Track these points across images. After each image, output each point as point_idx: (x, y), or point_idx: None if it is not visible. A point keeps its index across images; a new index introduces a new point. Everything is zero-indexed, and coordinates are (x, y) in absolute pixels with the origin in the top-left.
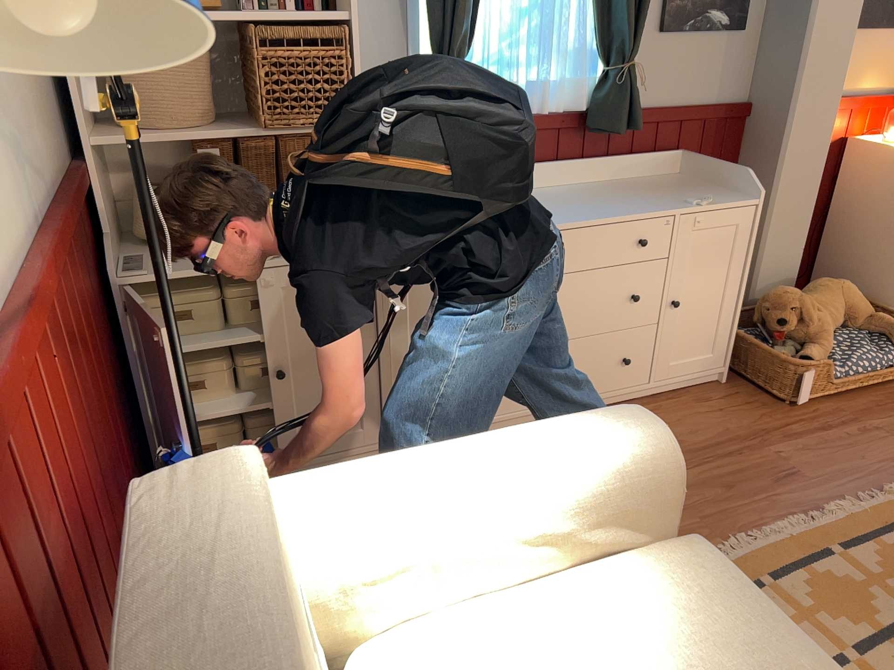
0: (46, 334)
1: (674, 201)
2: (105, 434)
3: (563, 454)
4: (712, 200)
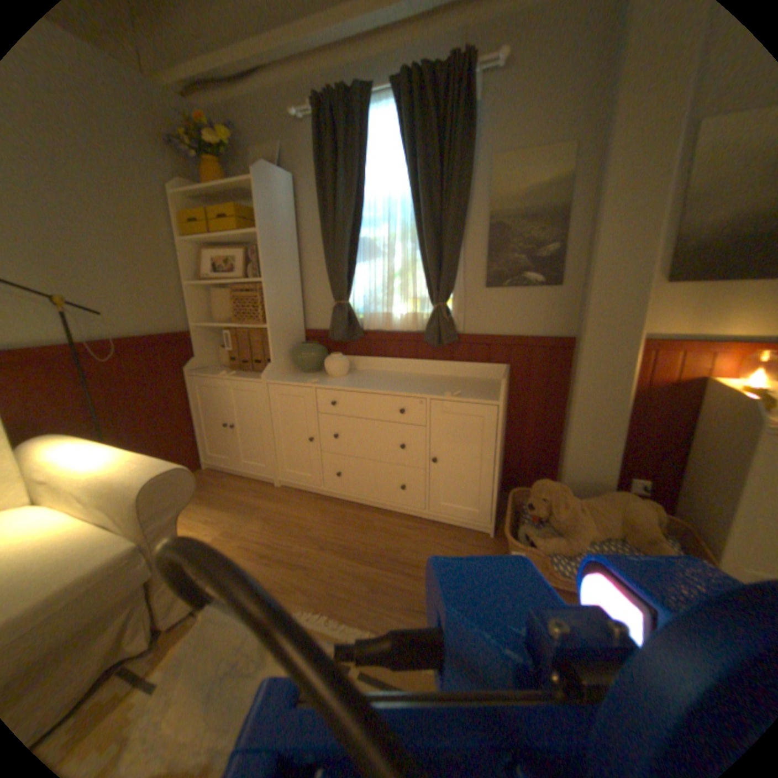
0: (61, 369)
1: (442, 391)
2: (128, 418)
3: (115, 467)
4: (456, 394)
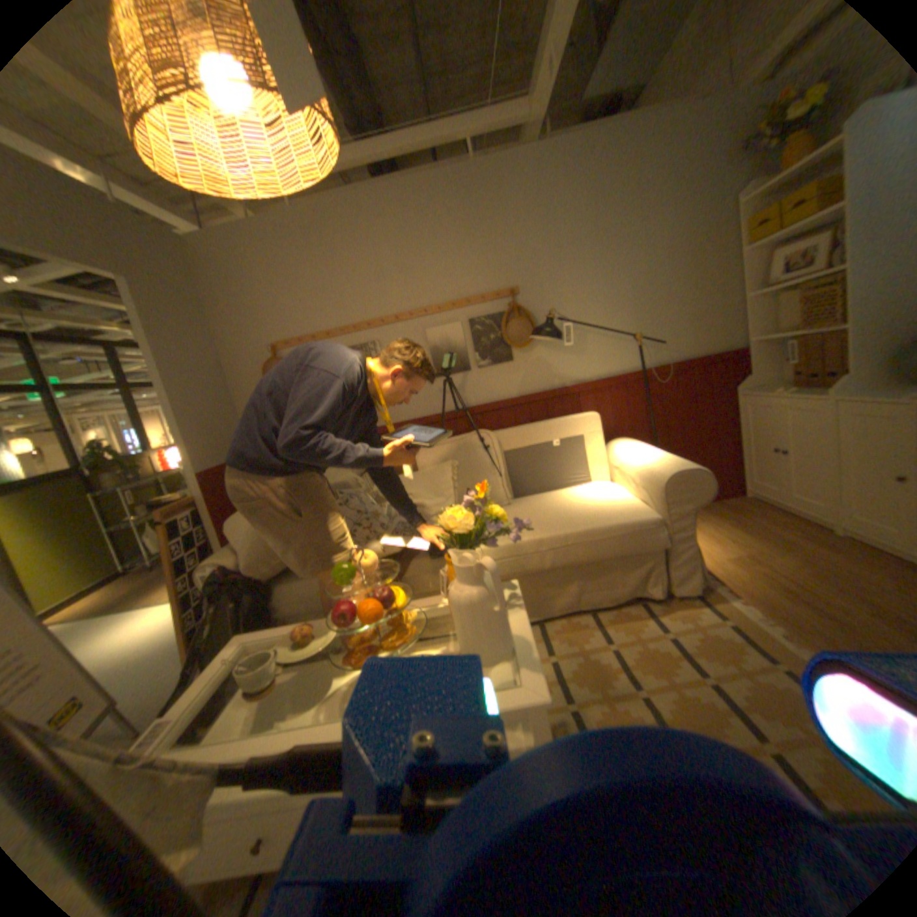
0: (635, 390)
1: None
2: (678, 432)
3: (656, 461)
4: None
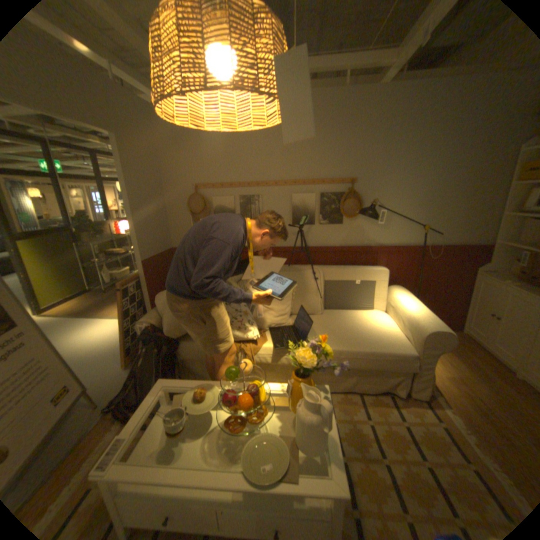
0: (414, 257)
1: None
2: (433, 288)
3: (422, 316)
4: None
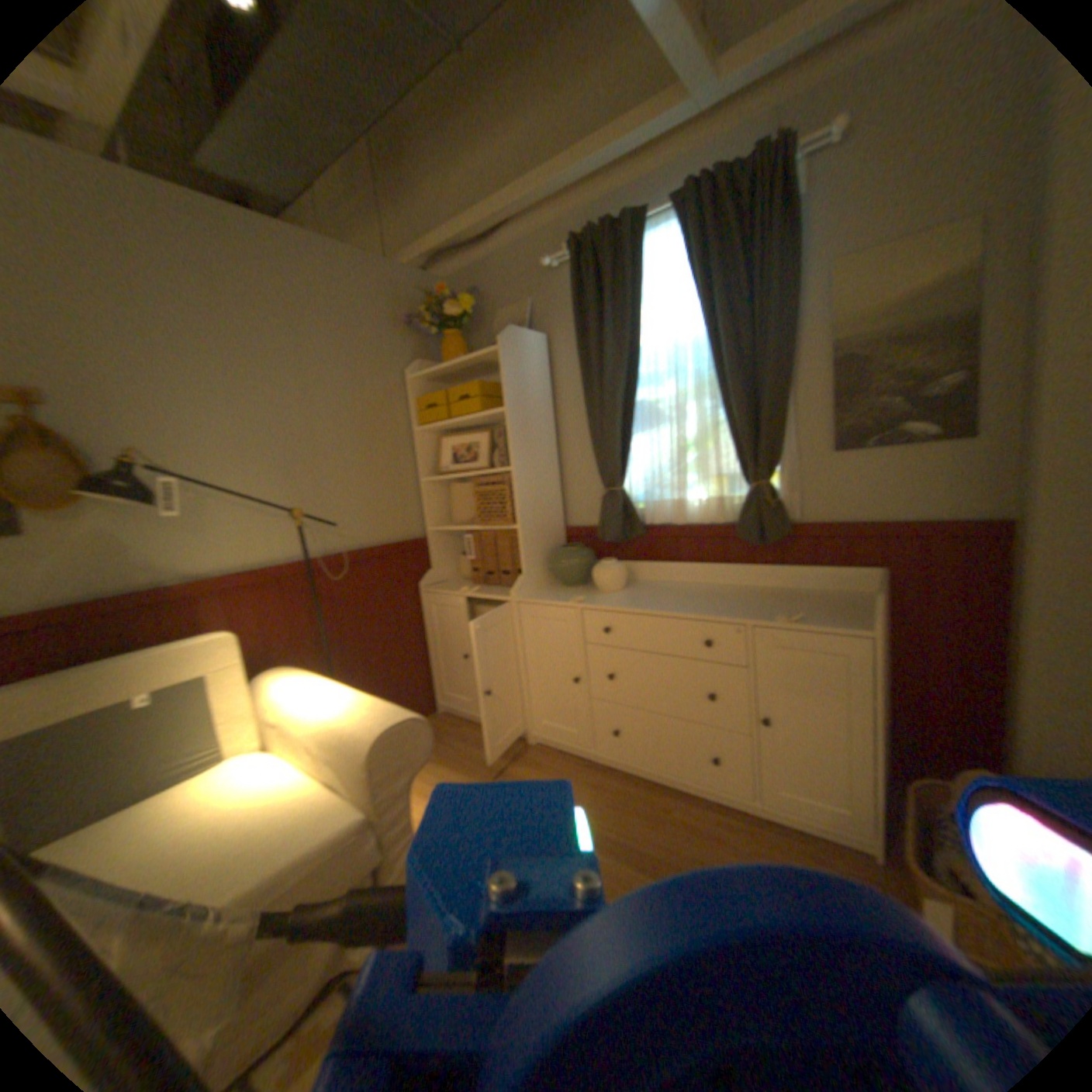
0: (297, 589)
1: (772, 613)
2: (359, 645)
3: (347, 711)
4: (797, 617)
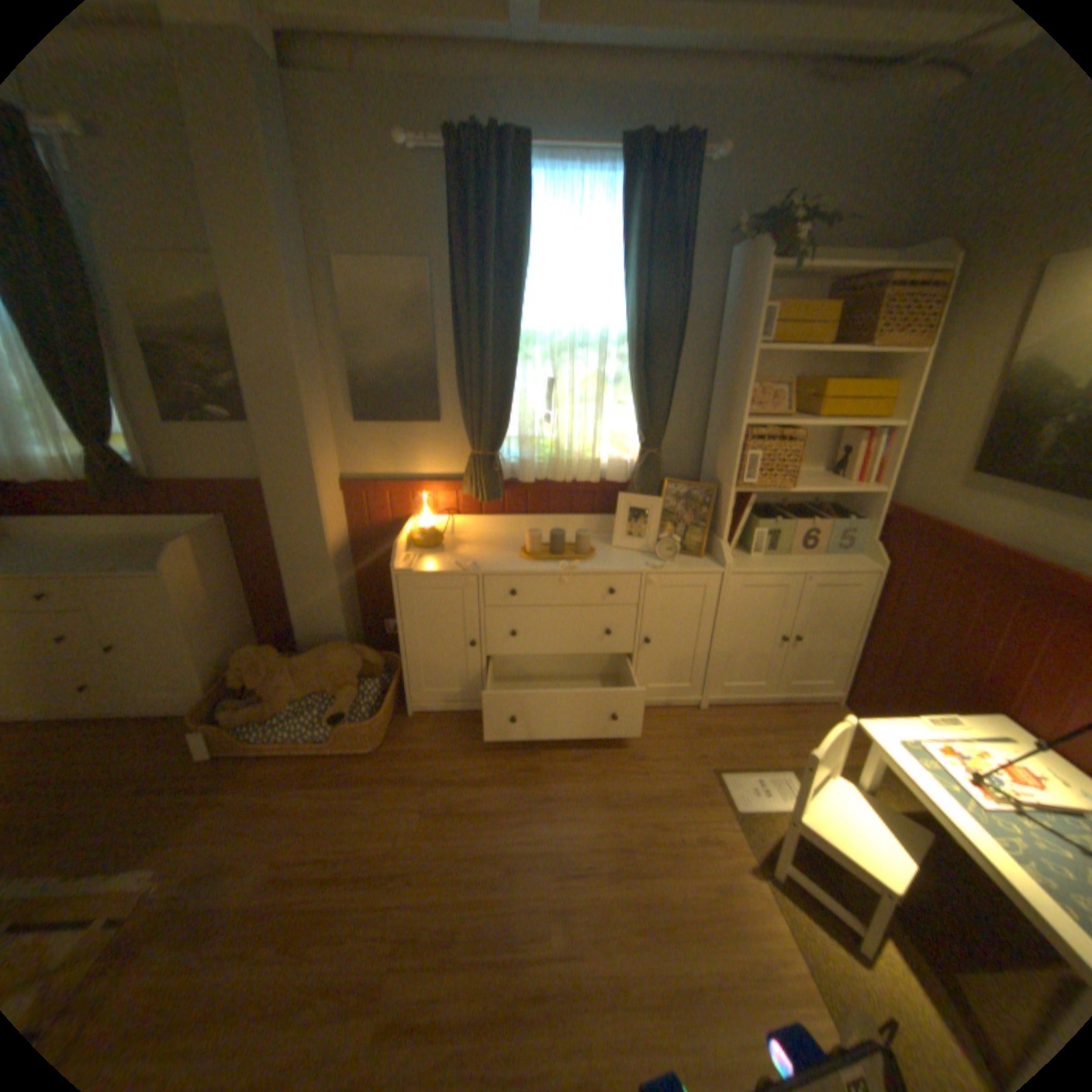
0: None
1: (98, 567)
2: None
3: None
4: (105, 571)
